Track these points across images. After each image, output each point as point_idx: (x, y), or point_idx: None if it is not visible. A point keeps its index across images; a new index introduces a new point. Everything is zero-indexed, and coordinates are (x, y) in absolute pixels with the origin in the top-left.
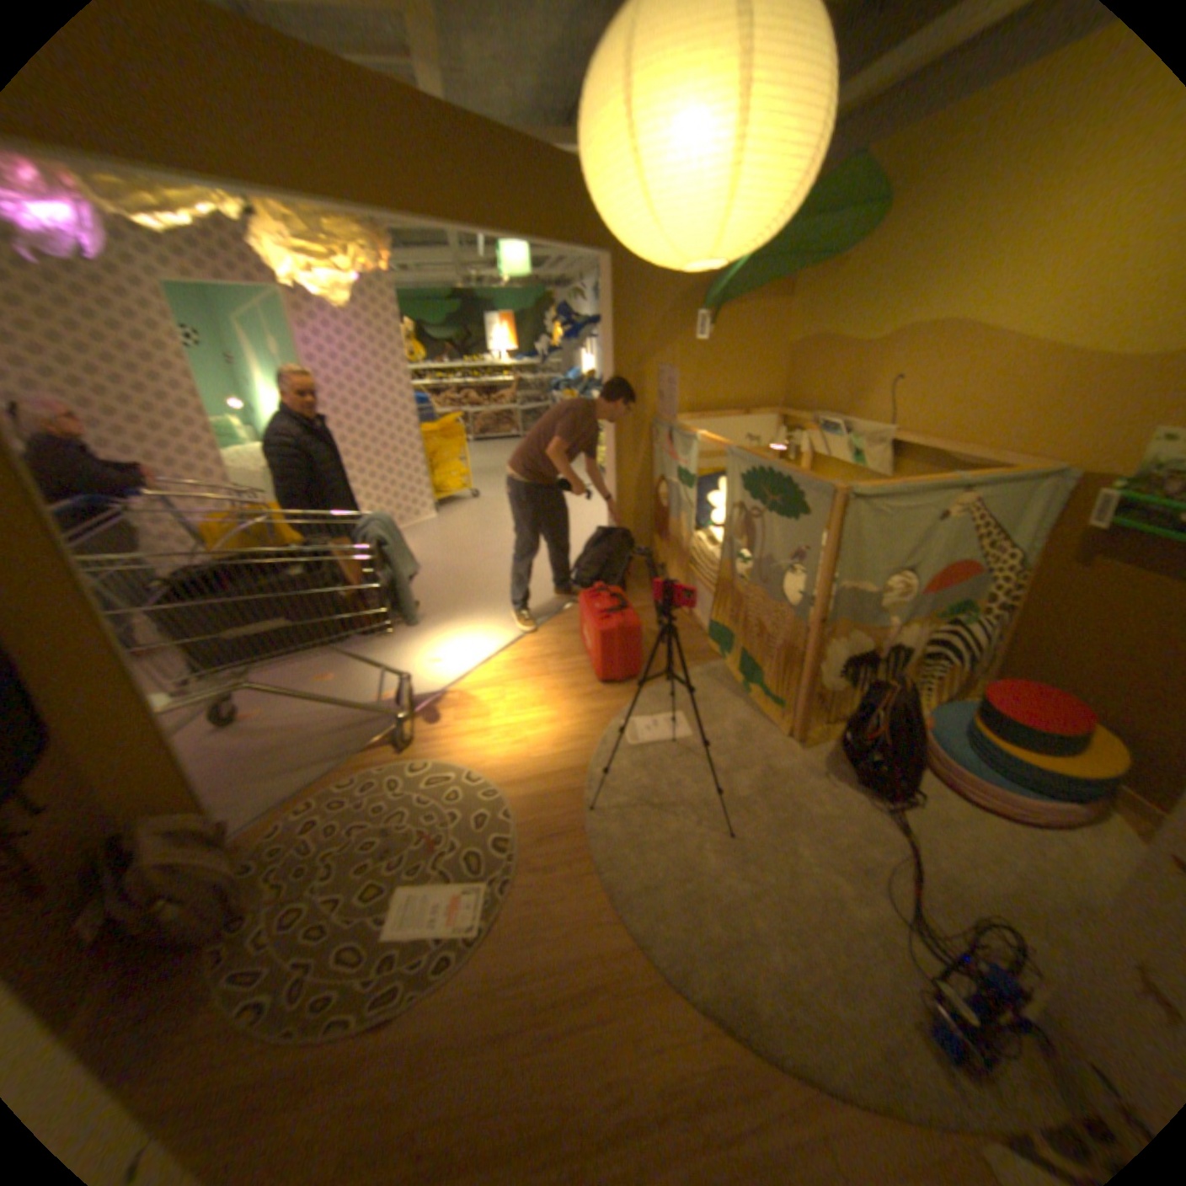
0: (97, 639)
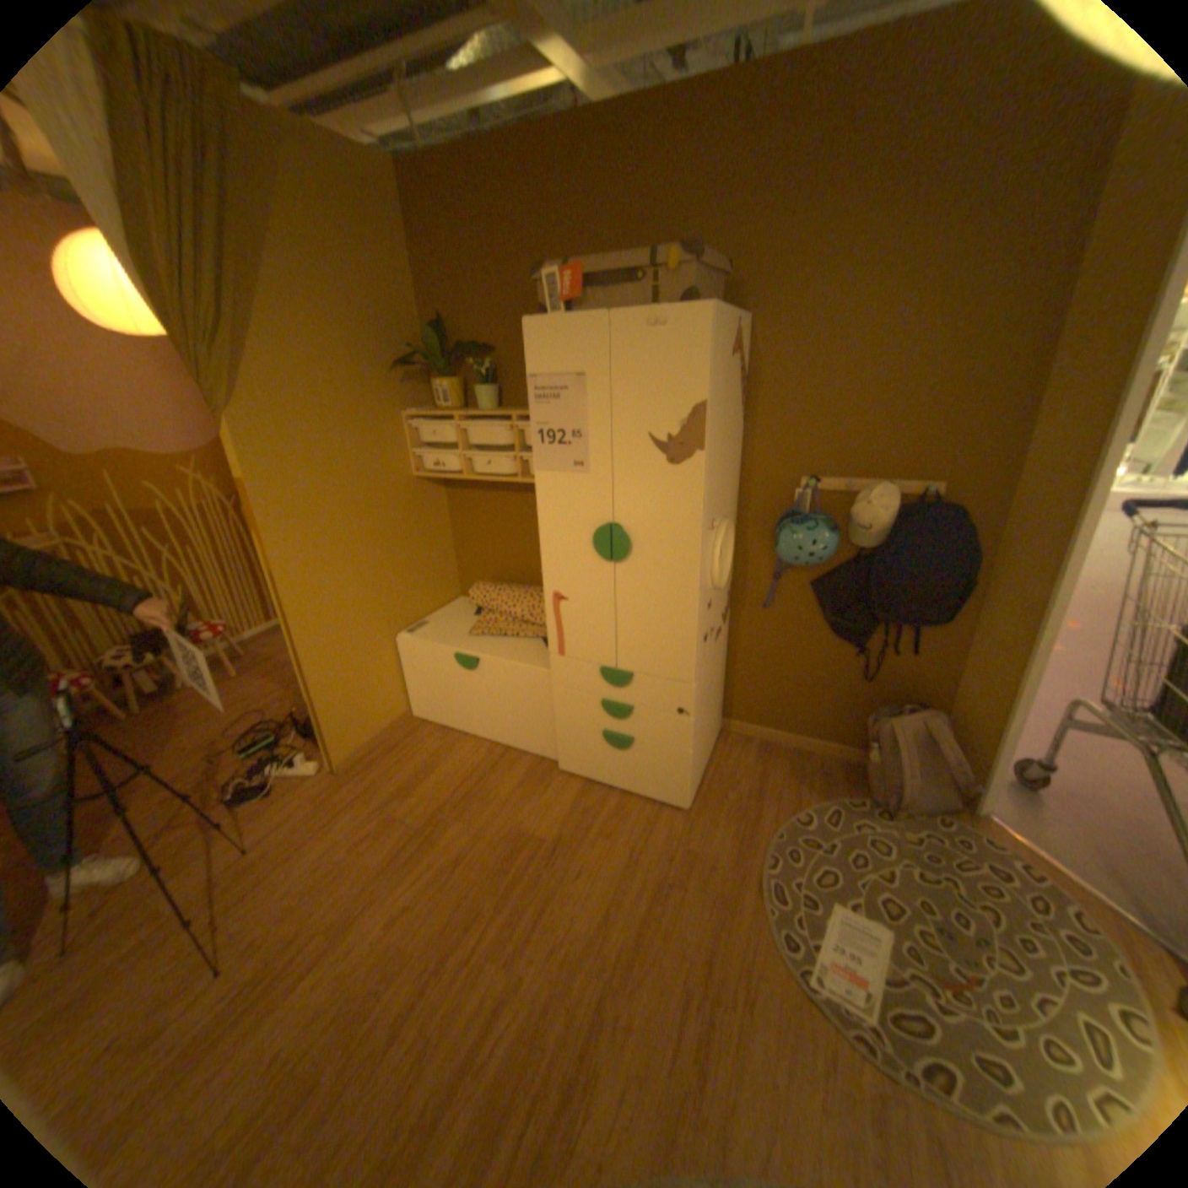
0: (1042, 593)
